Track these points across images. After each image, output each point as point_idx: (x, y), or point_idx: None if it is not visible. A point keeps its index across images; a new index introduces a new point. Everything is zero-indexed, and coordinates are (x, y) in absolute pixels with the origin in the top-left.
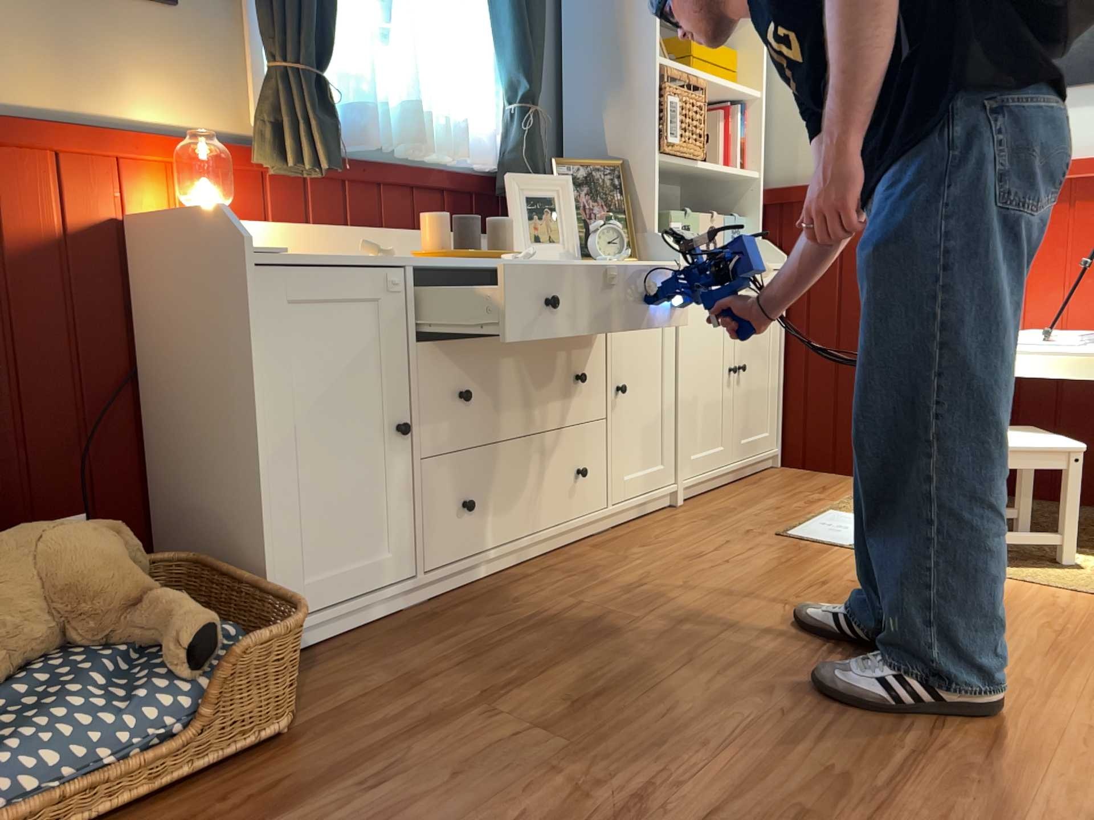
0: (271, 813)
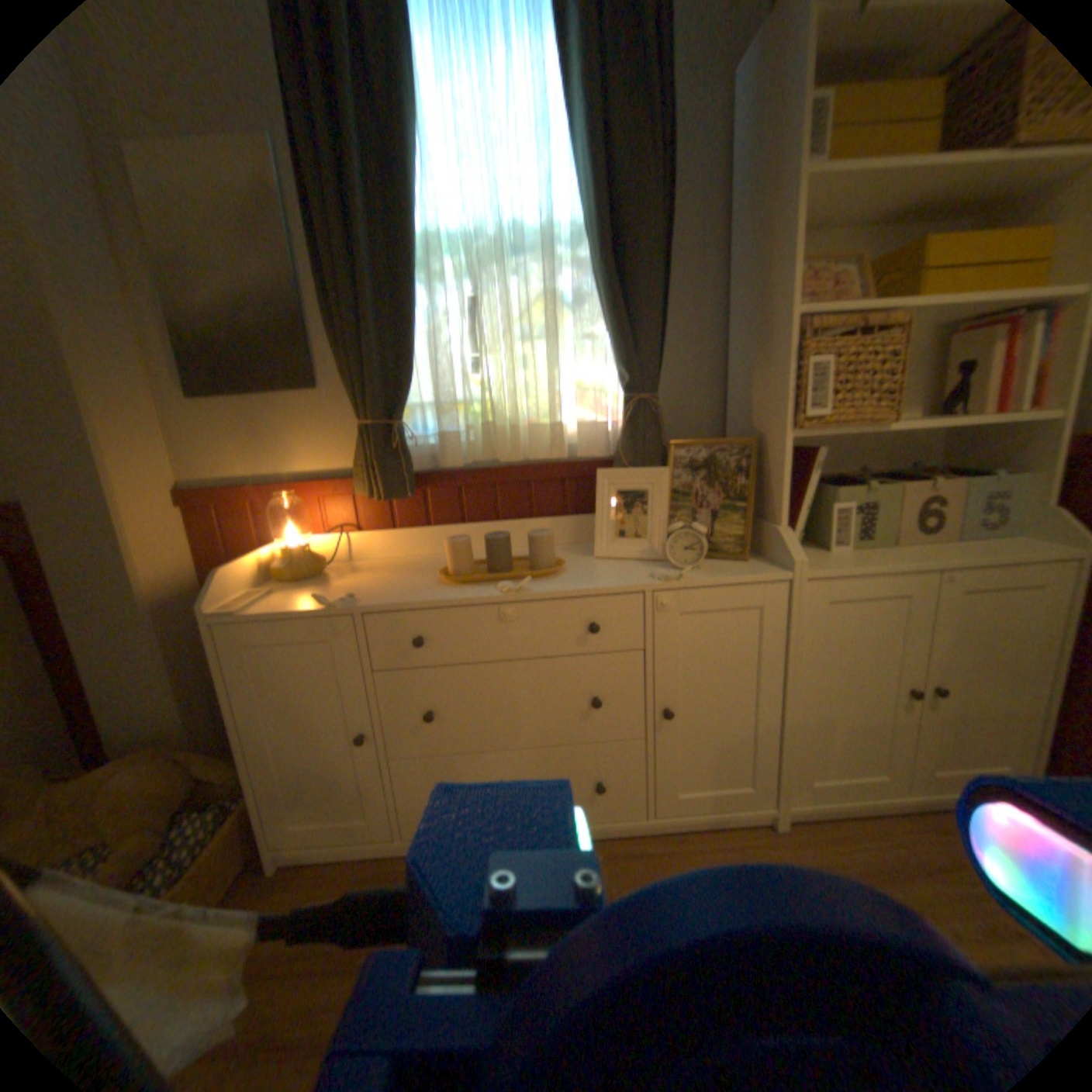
0: None
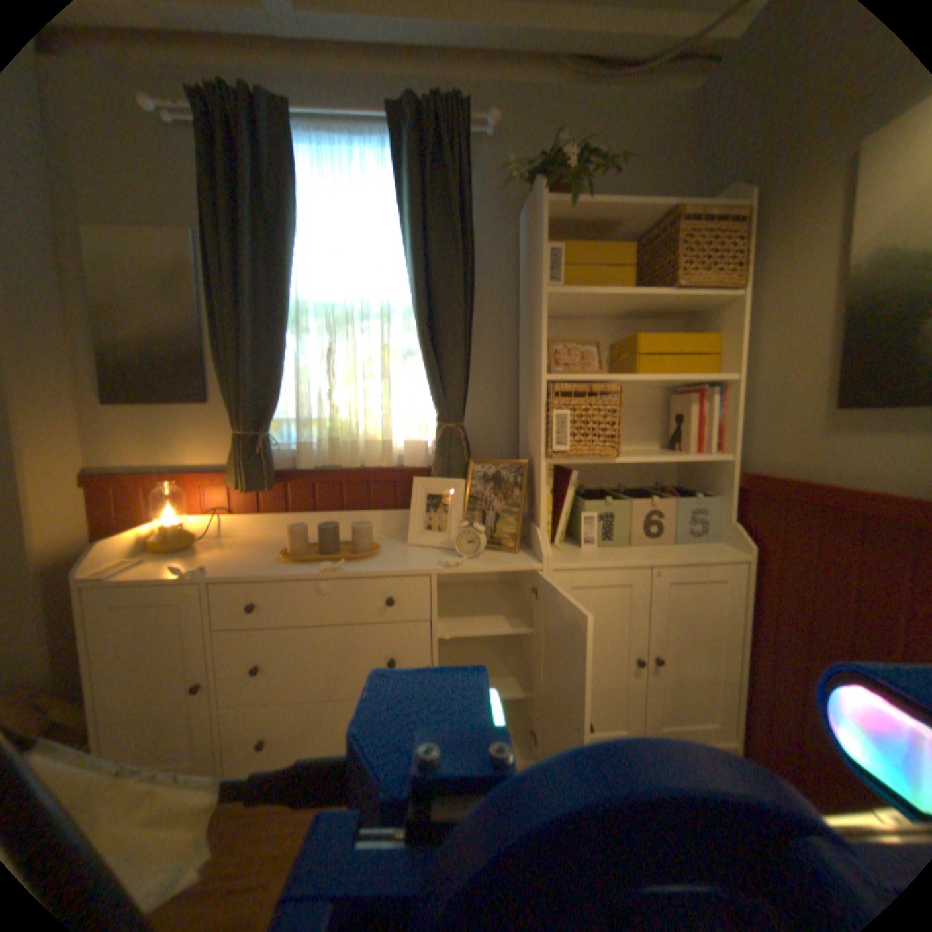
0: None
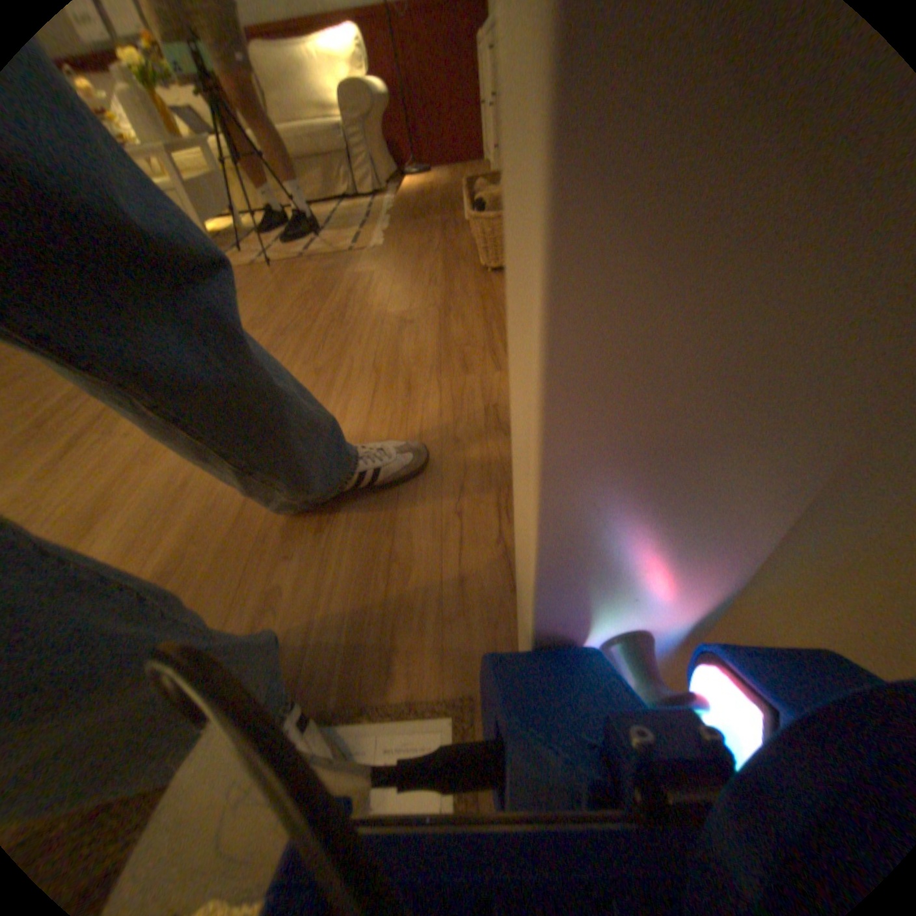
0: (446, 269)
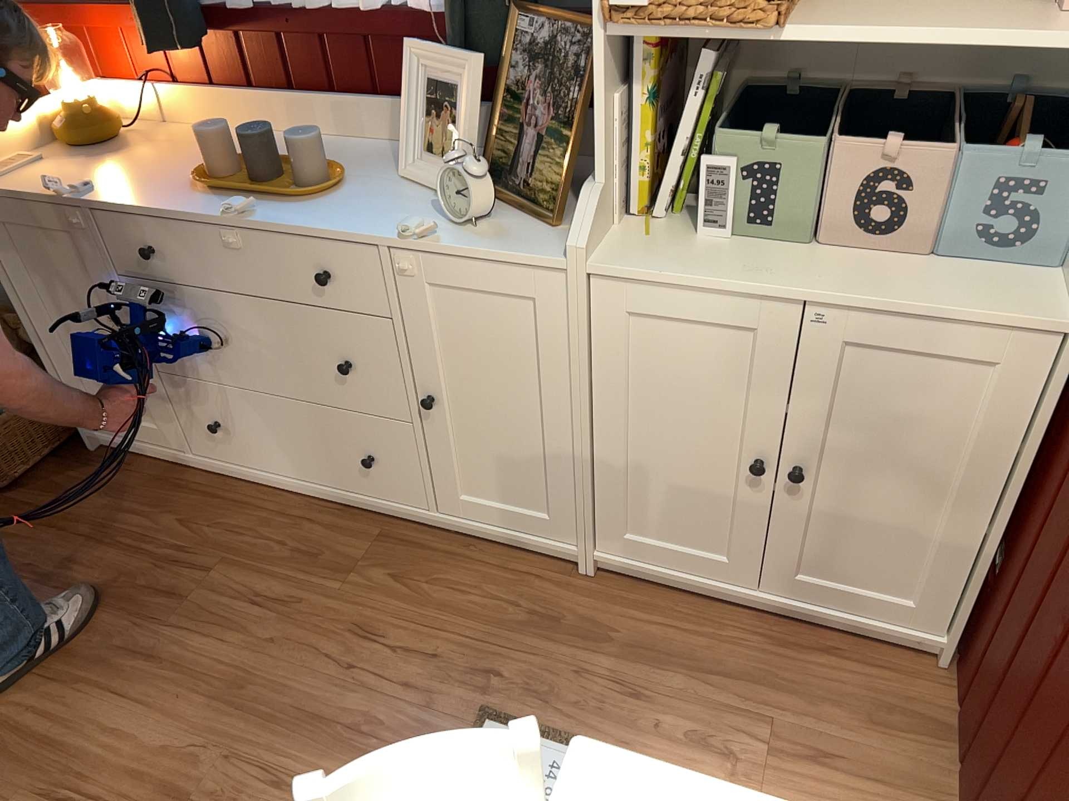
0: None
